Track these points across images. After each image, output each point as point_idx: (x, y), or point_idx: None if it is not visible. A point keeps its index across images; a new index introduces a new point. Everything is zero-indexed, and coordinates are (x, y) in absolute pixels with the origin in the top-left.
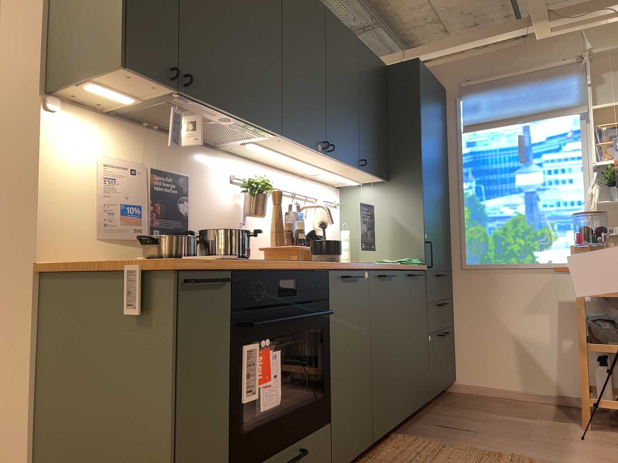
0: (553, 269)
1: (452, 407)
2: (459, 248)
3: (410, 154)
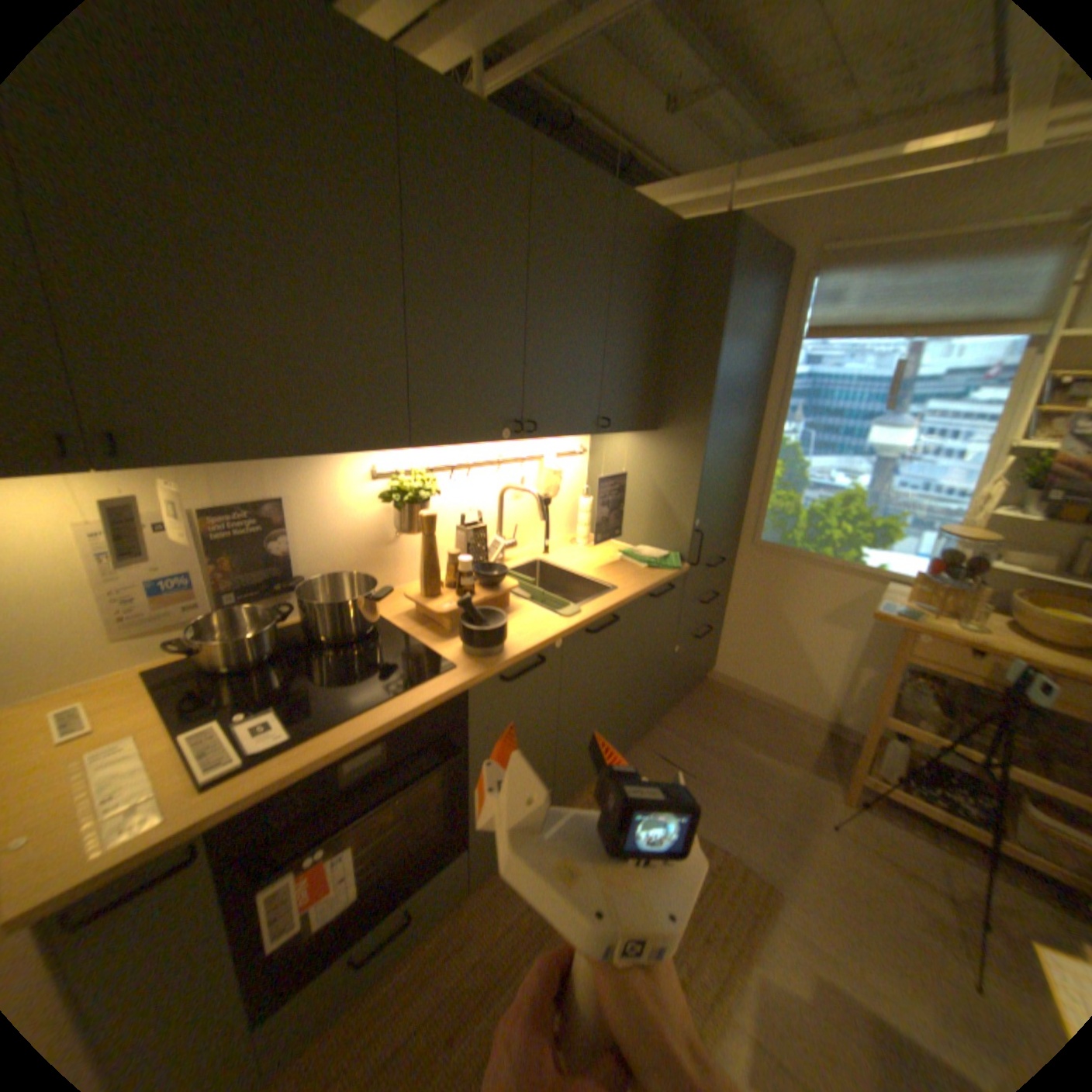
0: (883, 579)
1: (693, 717)
2: (755, 516)
3: (695, 394)
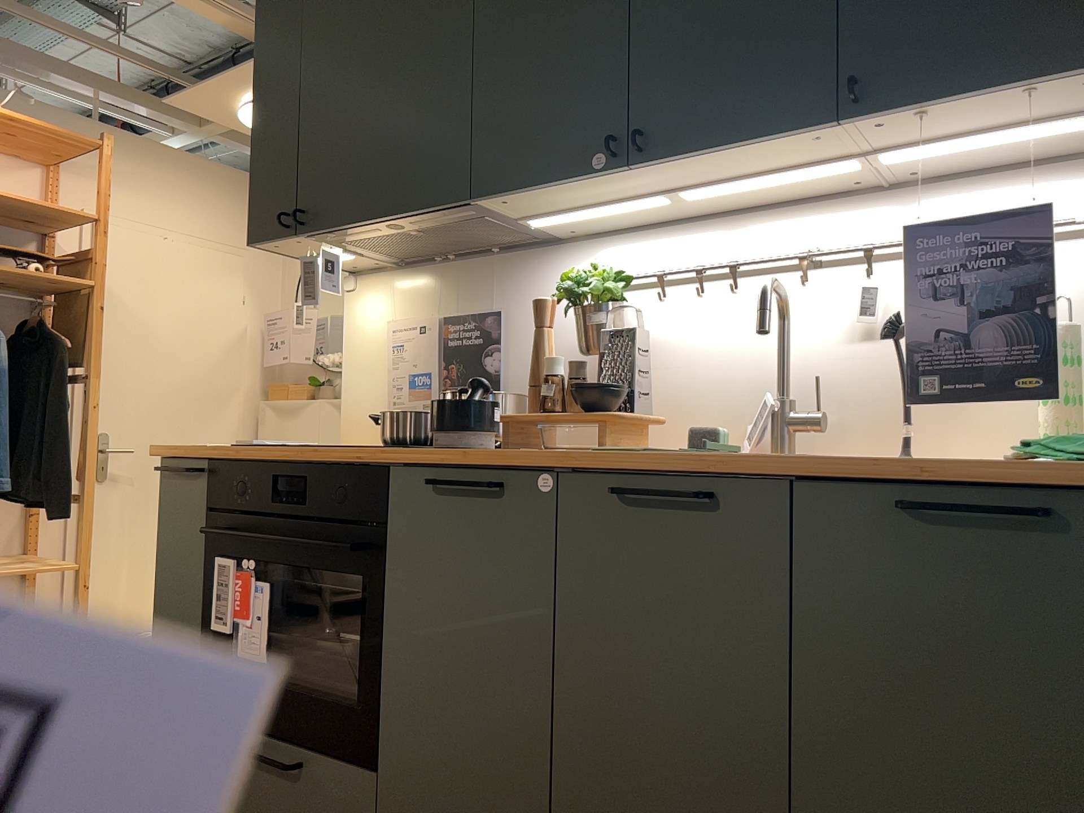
0: None
1: None
2: None
3: None
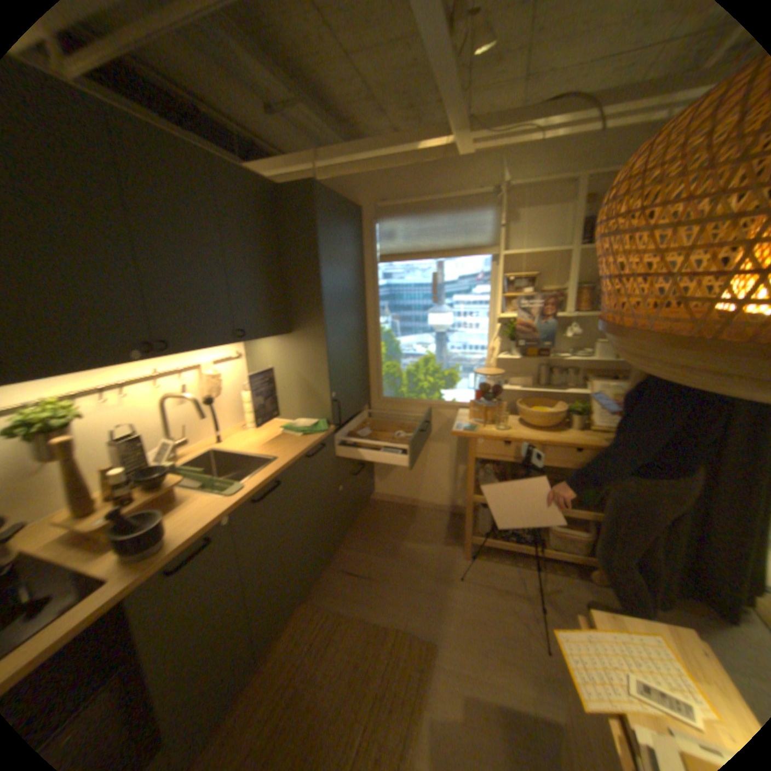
0: (455, 407)
1: (364, 532)
2: (375, 381)
3: (310, 305)
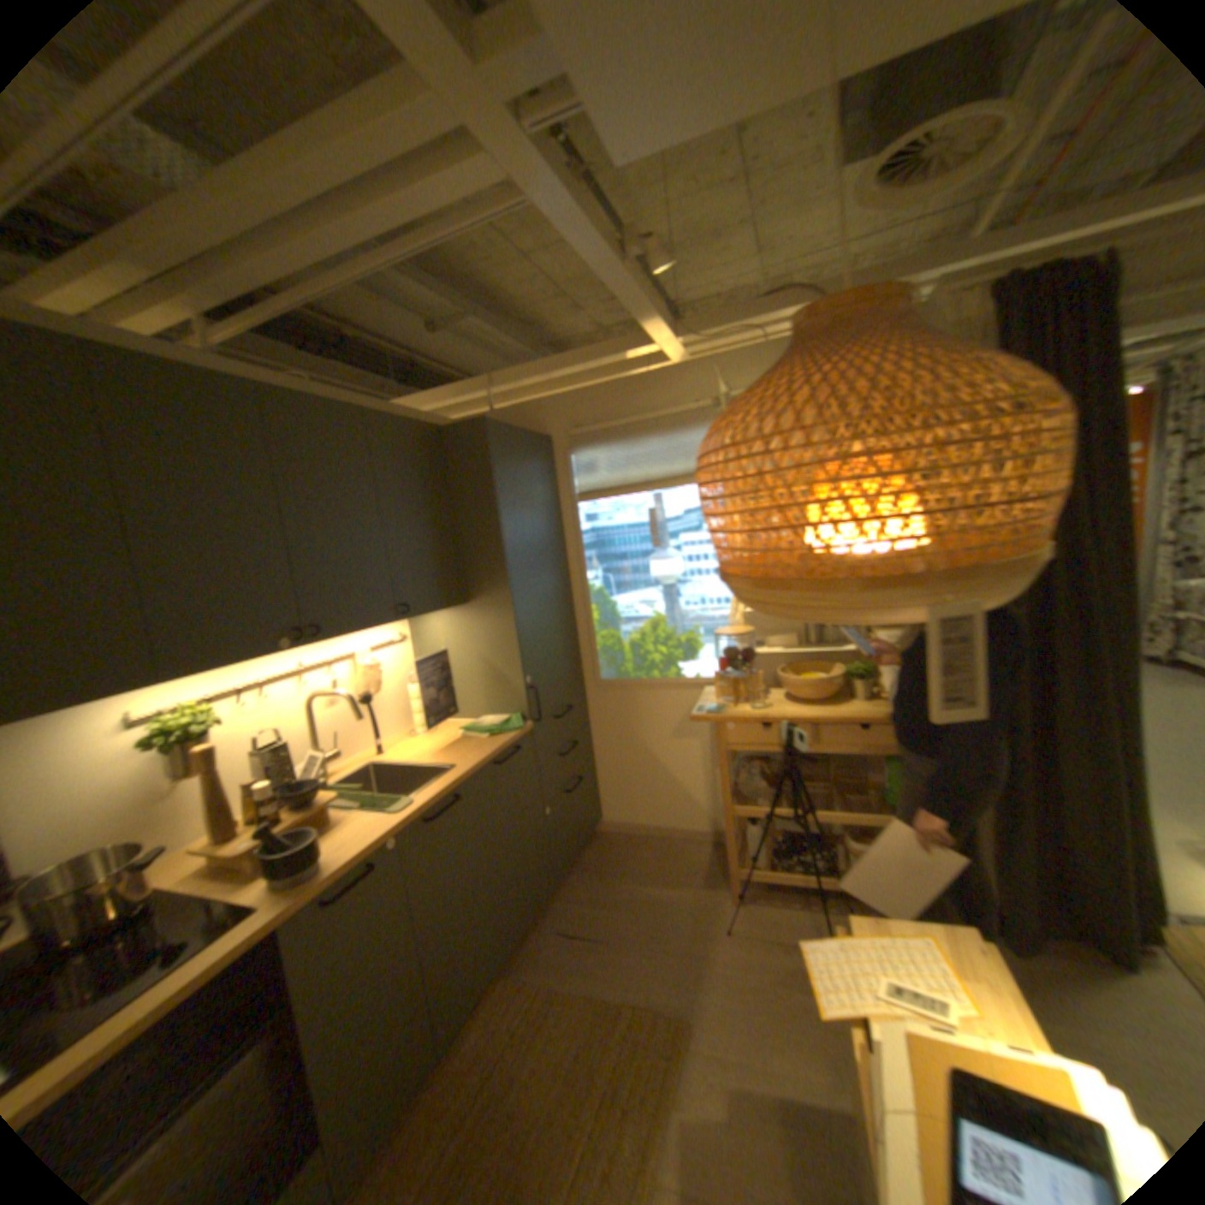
0: (702, 686)
1: (589, 879)
2: (590, 659)
3: (492, 566)
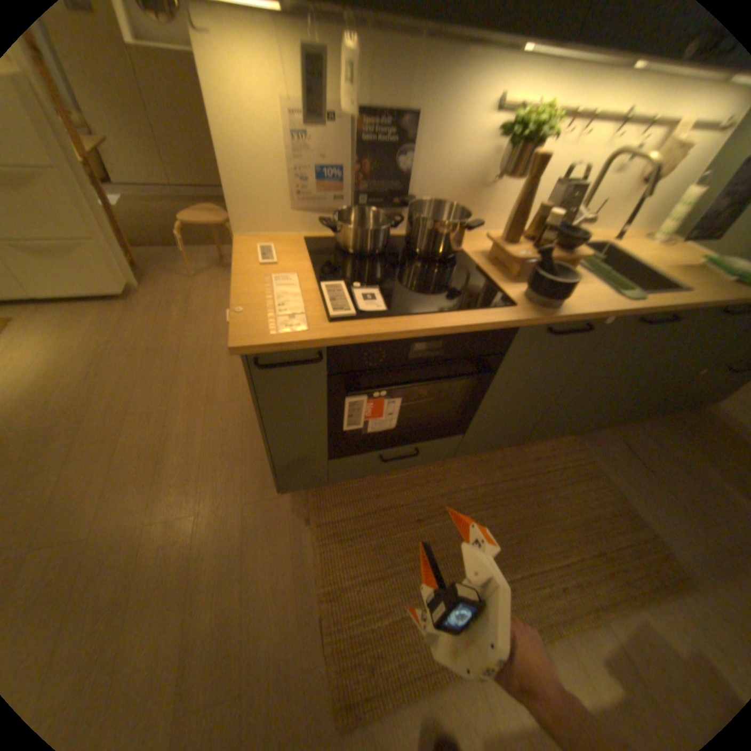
0: None
1: (673, 431)
2: None
3: None
